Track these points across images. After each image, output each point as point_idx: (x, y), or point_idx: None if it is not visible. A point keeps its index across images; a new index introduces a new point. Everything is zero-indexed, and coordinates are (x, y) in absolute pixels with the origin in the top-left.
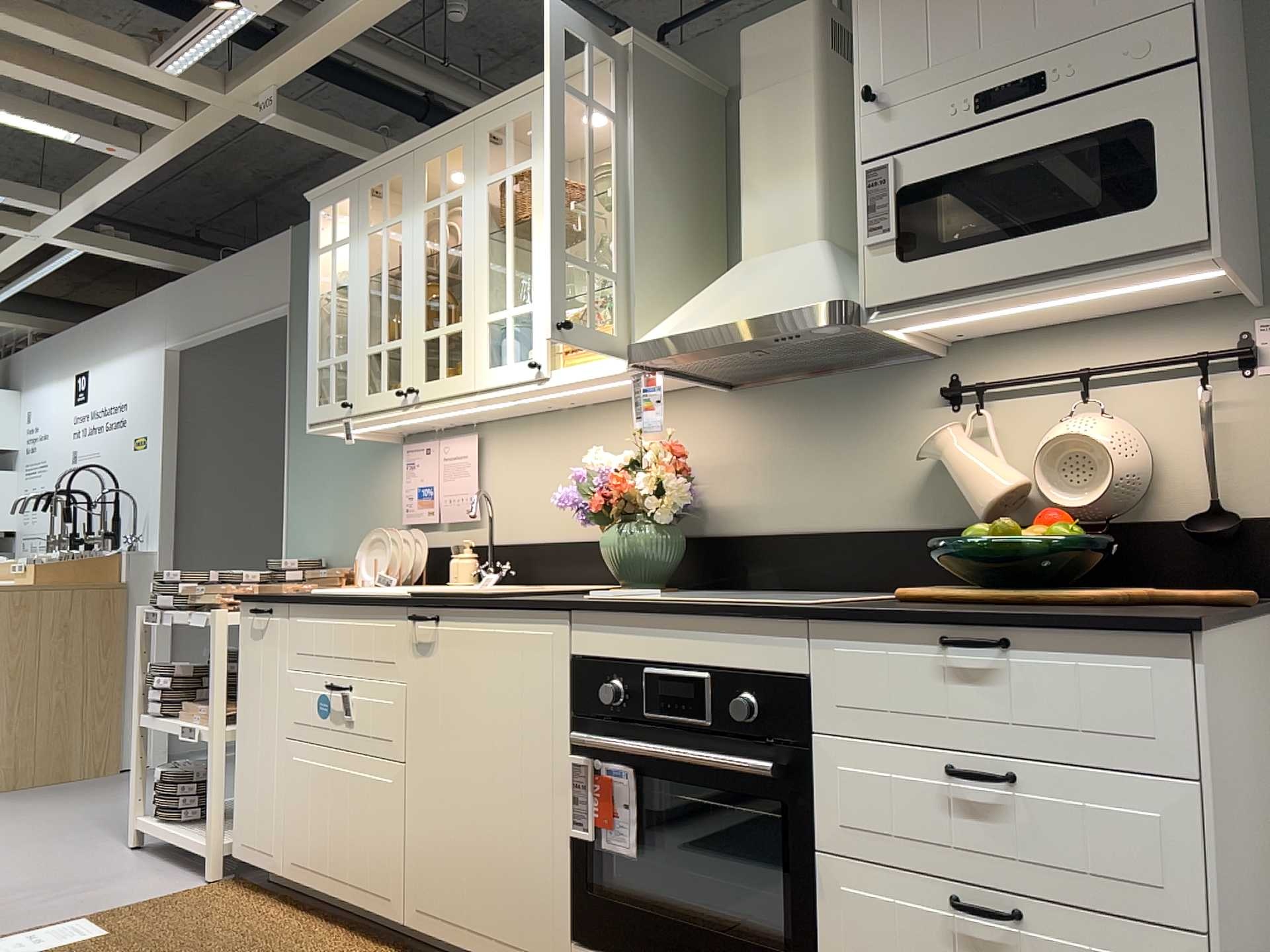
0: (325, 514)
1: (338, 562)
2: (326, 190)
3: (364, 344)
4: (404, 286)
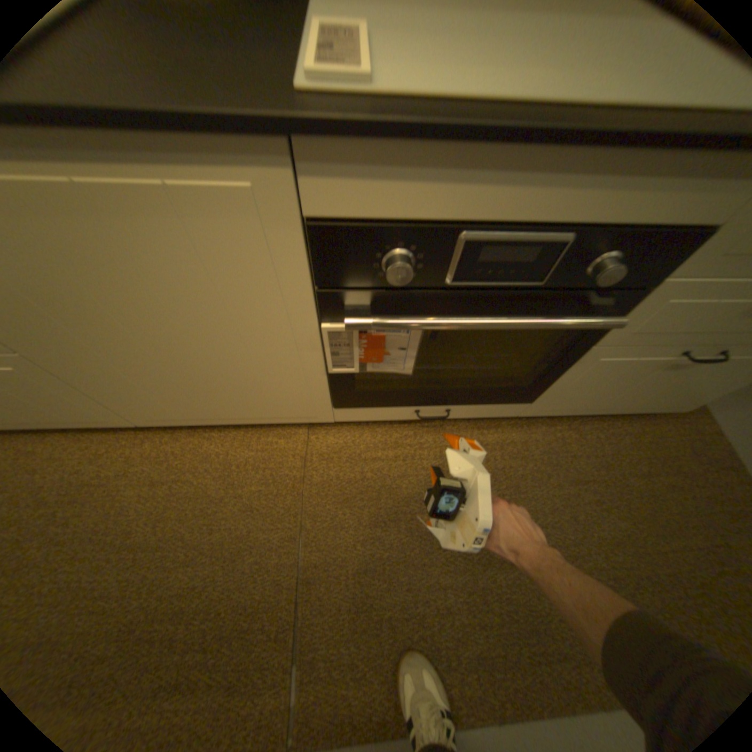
0: None
1: None
2: None
3: None
4: None
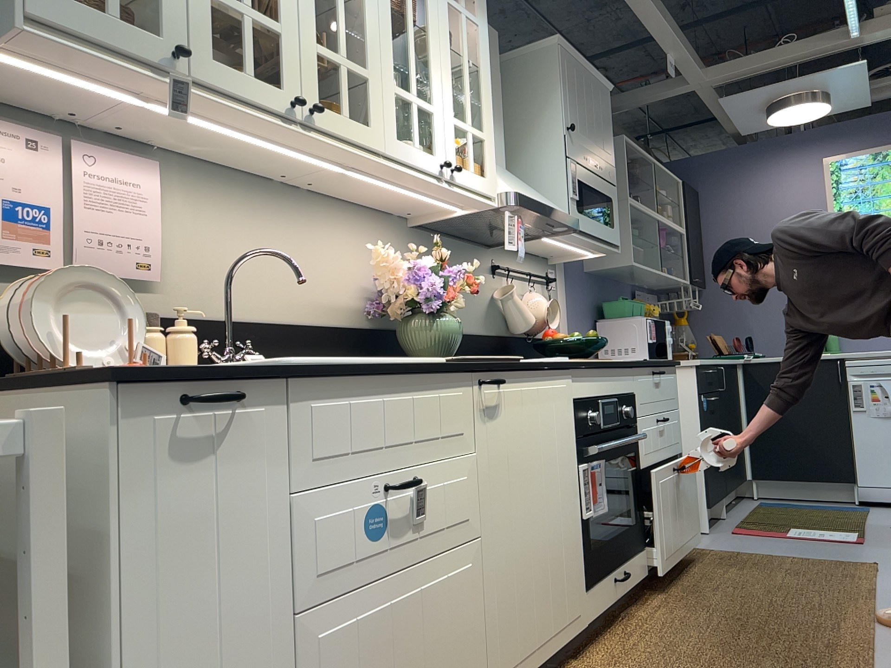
0: None
1: None
2: None
3: None
4: None
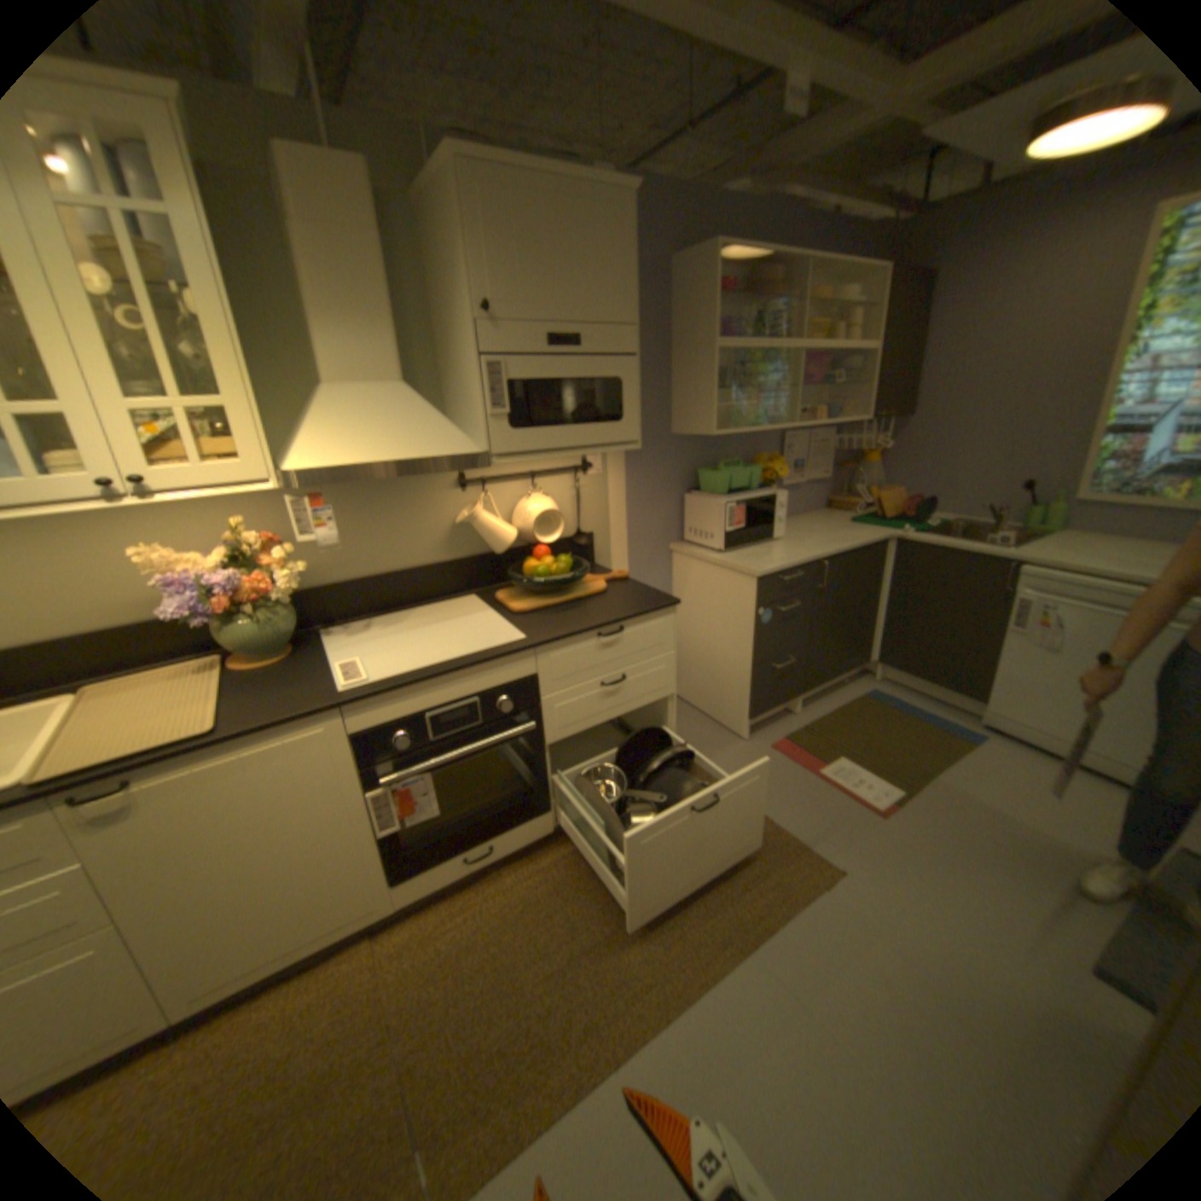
0: None
1: None
2: None
3: None
4: None
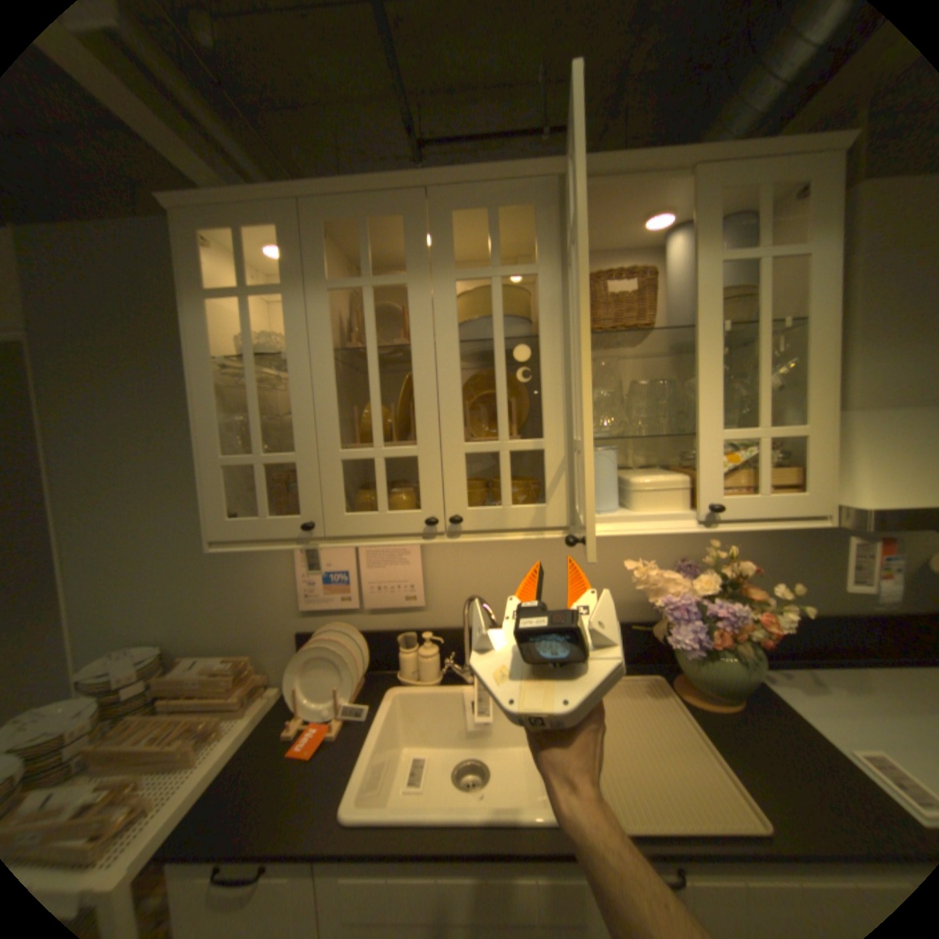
0: (148, 593)
1: (182, 646)
2: (211, 197)
3: (336, 443)
4: (420, 375)
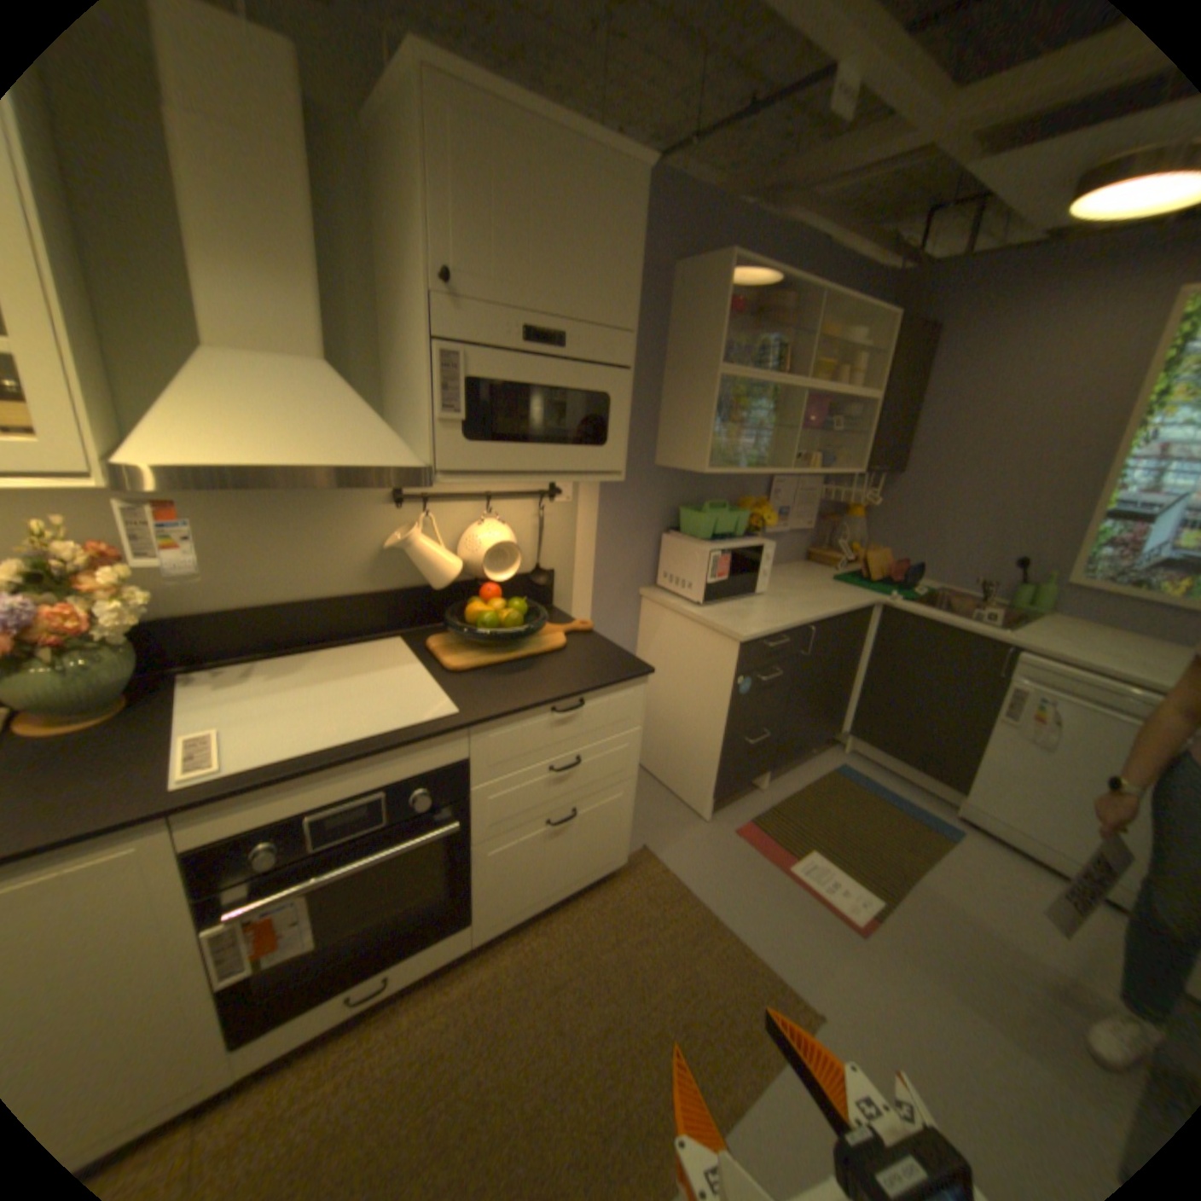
0: None
1: None
2: None
3: None
4: None
